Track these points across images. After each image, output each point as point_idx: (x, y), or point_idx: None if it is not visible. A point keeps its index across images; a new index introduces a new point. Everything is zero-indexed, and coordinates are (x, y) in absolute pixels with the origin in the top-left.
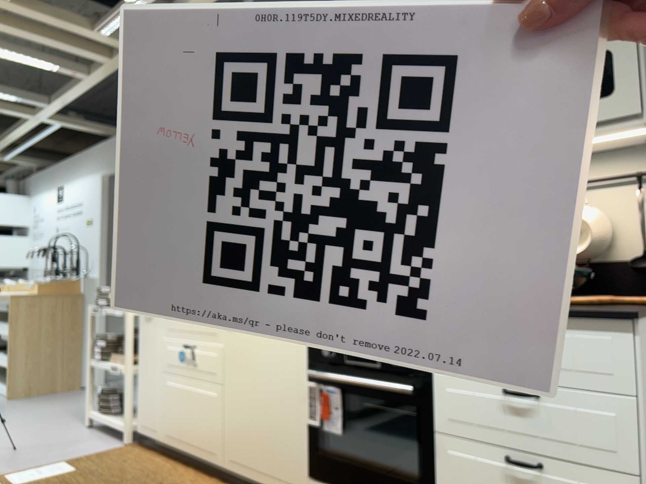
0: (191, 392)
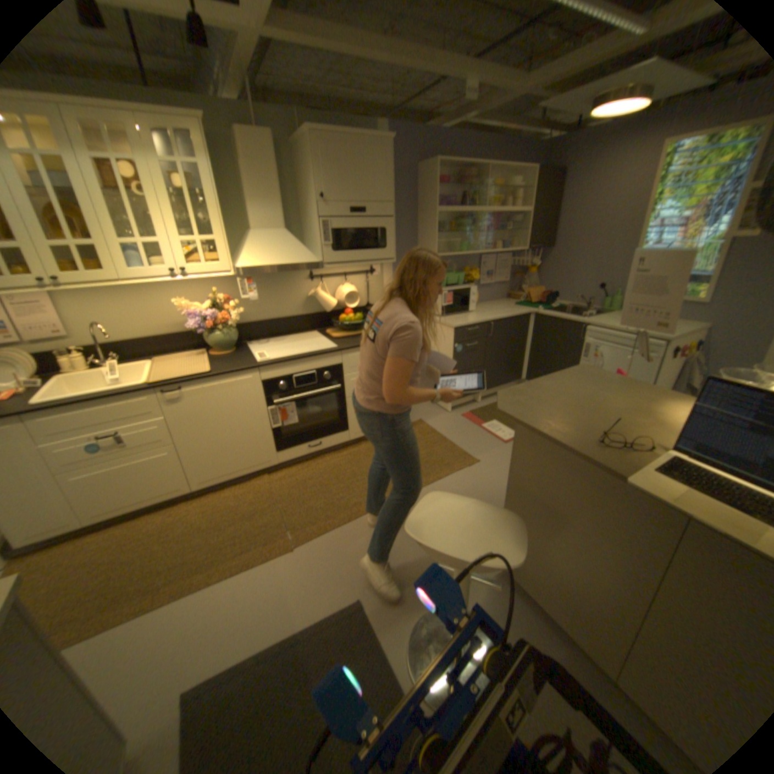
0: (124, 470)
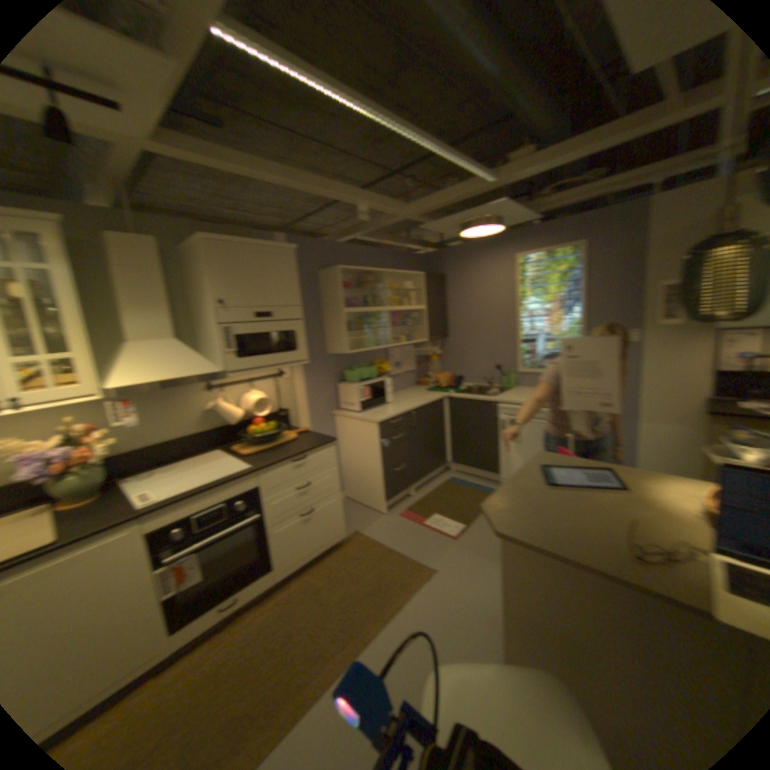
0: None
